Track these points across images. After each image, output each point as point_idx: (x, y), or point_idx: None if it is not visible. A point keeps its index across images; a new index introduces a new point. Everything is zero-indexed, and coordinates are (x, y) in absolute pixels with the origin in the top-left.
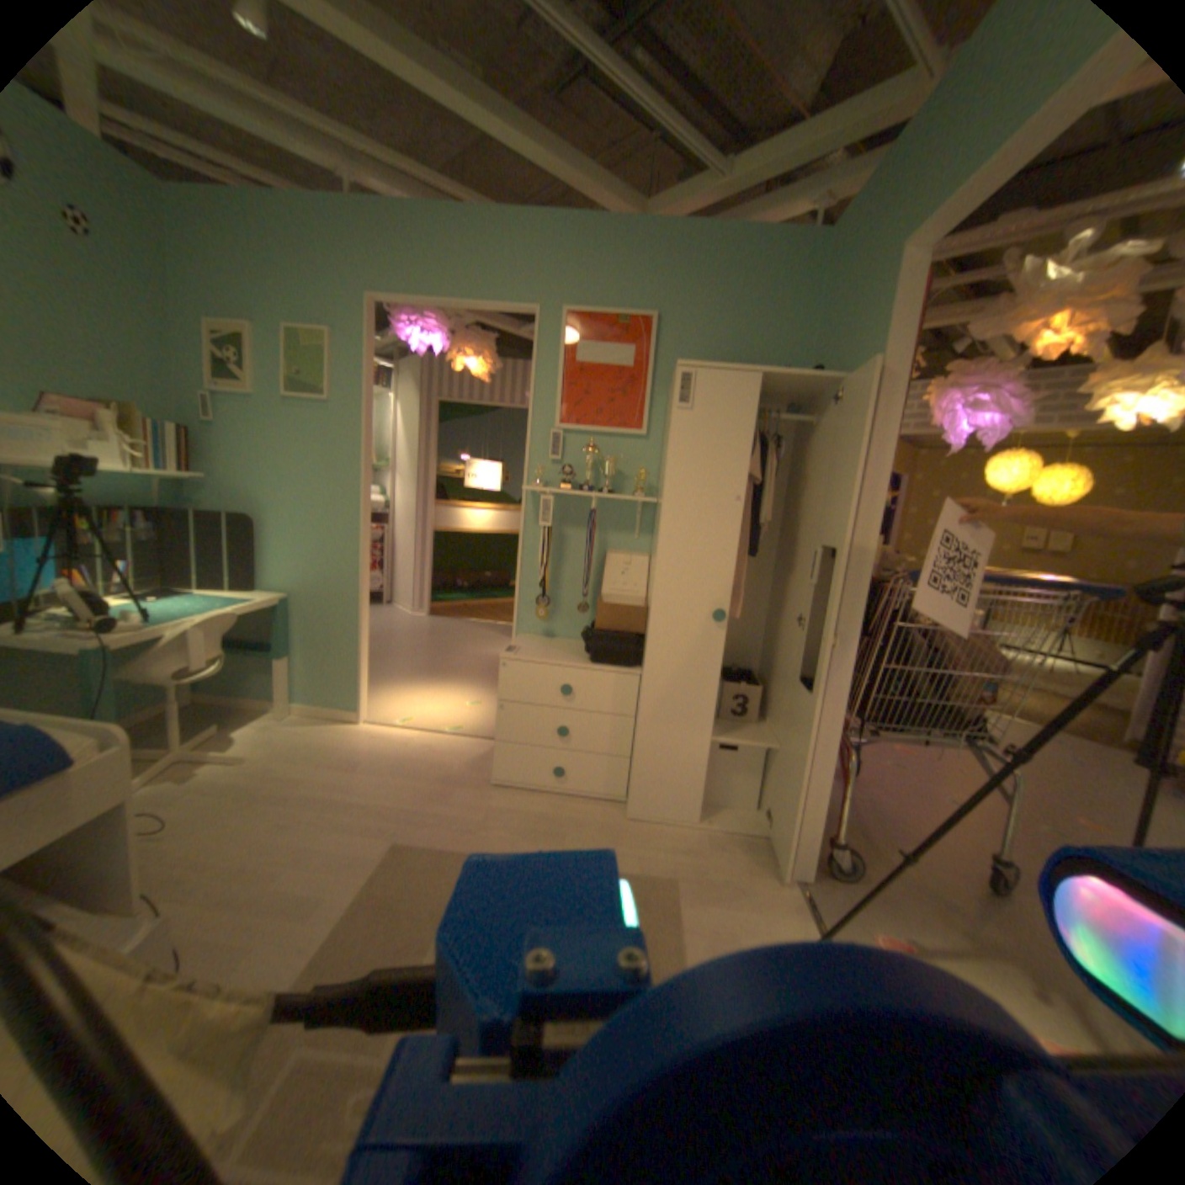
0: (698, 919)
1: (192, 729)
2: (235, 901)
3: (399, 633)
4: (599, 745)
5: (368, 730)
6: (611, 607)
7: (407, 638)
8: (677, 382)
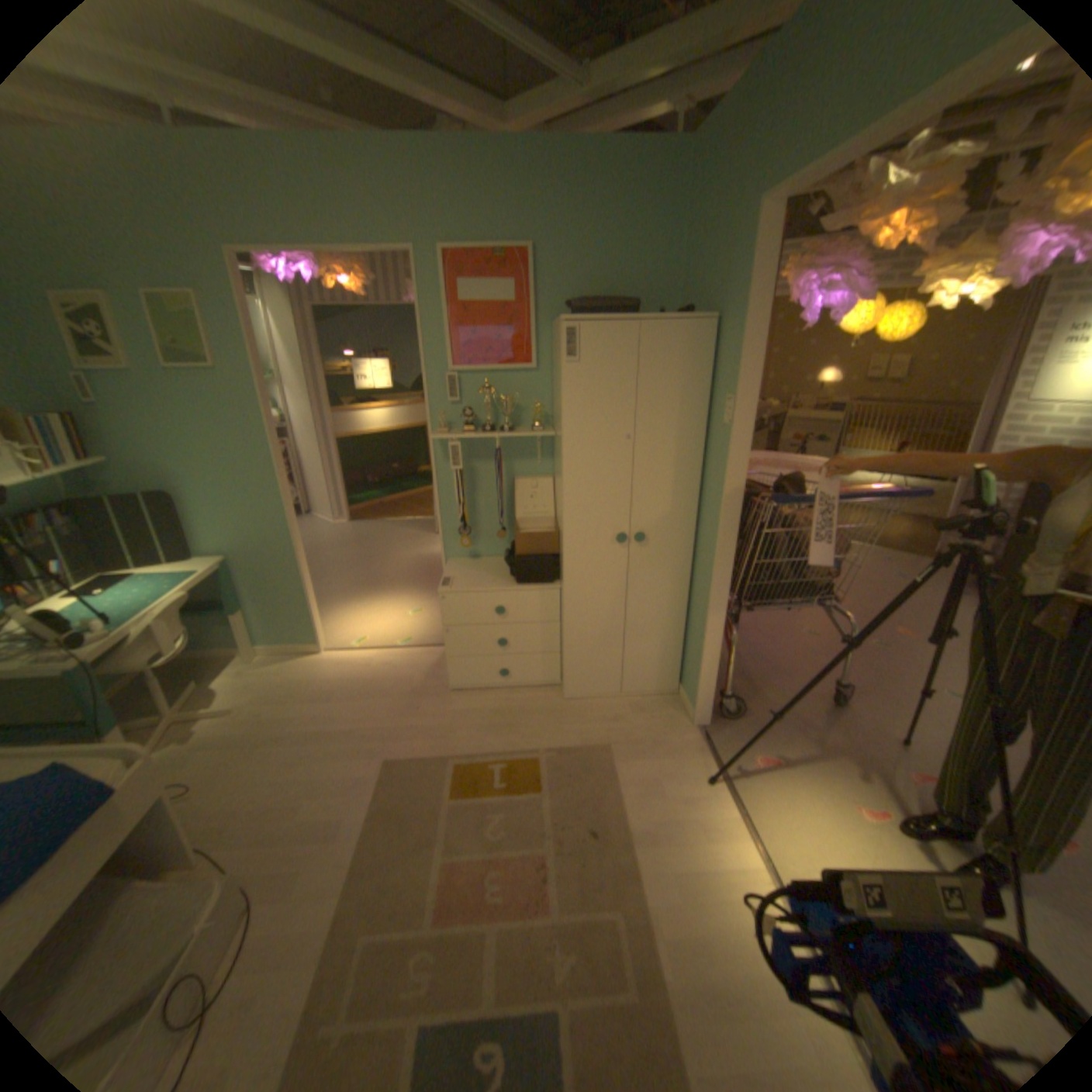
0: (630, 771)
1: (175, 686)
2: (275, 834)
3: (329, 545)
4: (535, 645)
5: (333, 656)
6: (529, 535)
7: (338, 550)
8: (564, 337)
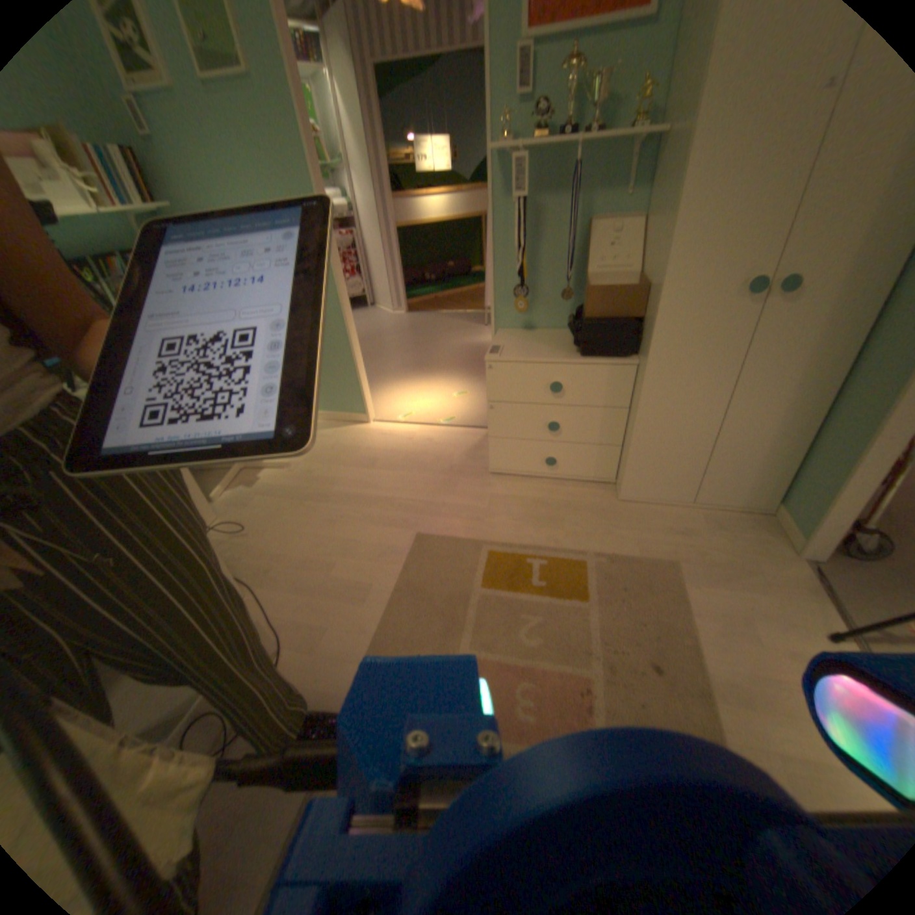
0: (707, 600)
1: None
2: (309, 585)
3: (386, 332)
4: (592, 435)
5: (379, 427)
6: (607, 289)
7: (393, 336)
8: None
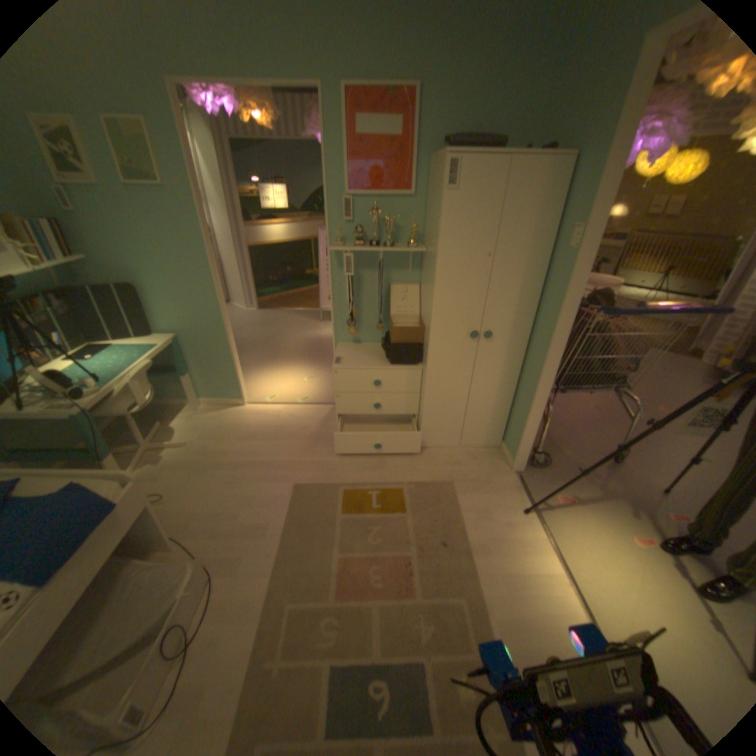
0: (467, 501)
1: (144, 424)
2: (222, 532)
3: (244, 327)
4: (400, 409)
5: (253, 409)
6: (401, 329)
7: (250, 331)
8: (447, 168)
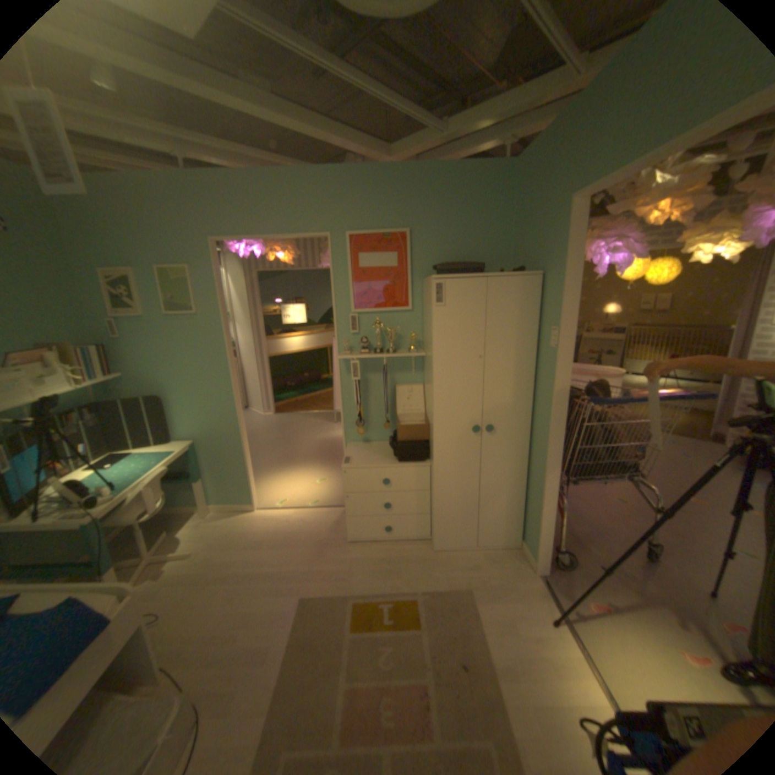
0: (489, 613)
1: (150, 535)
2: (217, 658)
3: (259, 431)
4: (411, 508)
5: (261, 514)
6: (407, 426)
7: (265, 434)
8: (434, 289)
